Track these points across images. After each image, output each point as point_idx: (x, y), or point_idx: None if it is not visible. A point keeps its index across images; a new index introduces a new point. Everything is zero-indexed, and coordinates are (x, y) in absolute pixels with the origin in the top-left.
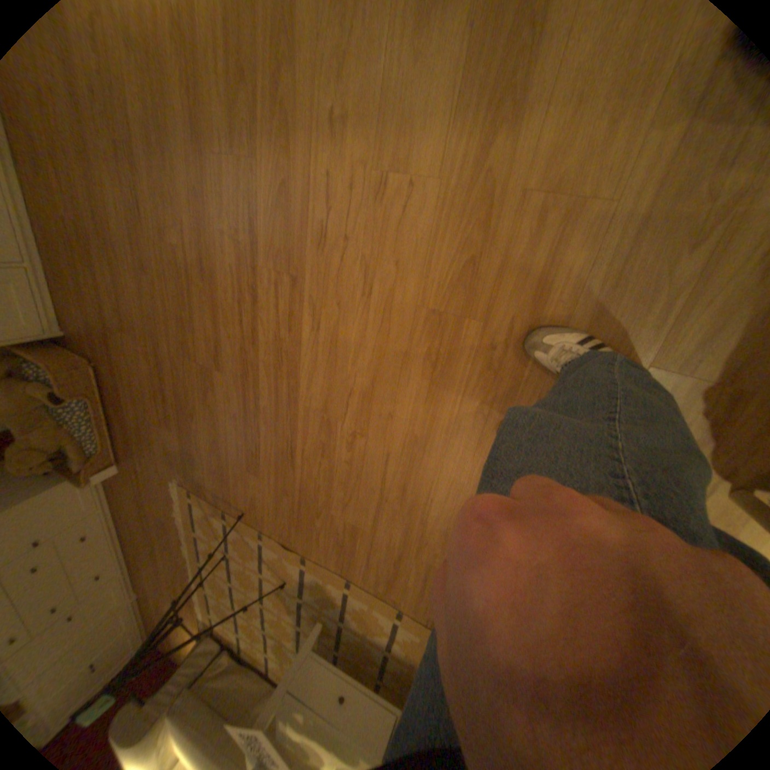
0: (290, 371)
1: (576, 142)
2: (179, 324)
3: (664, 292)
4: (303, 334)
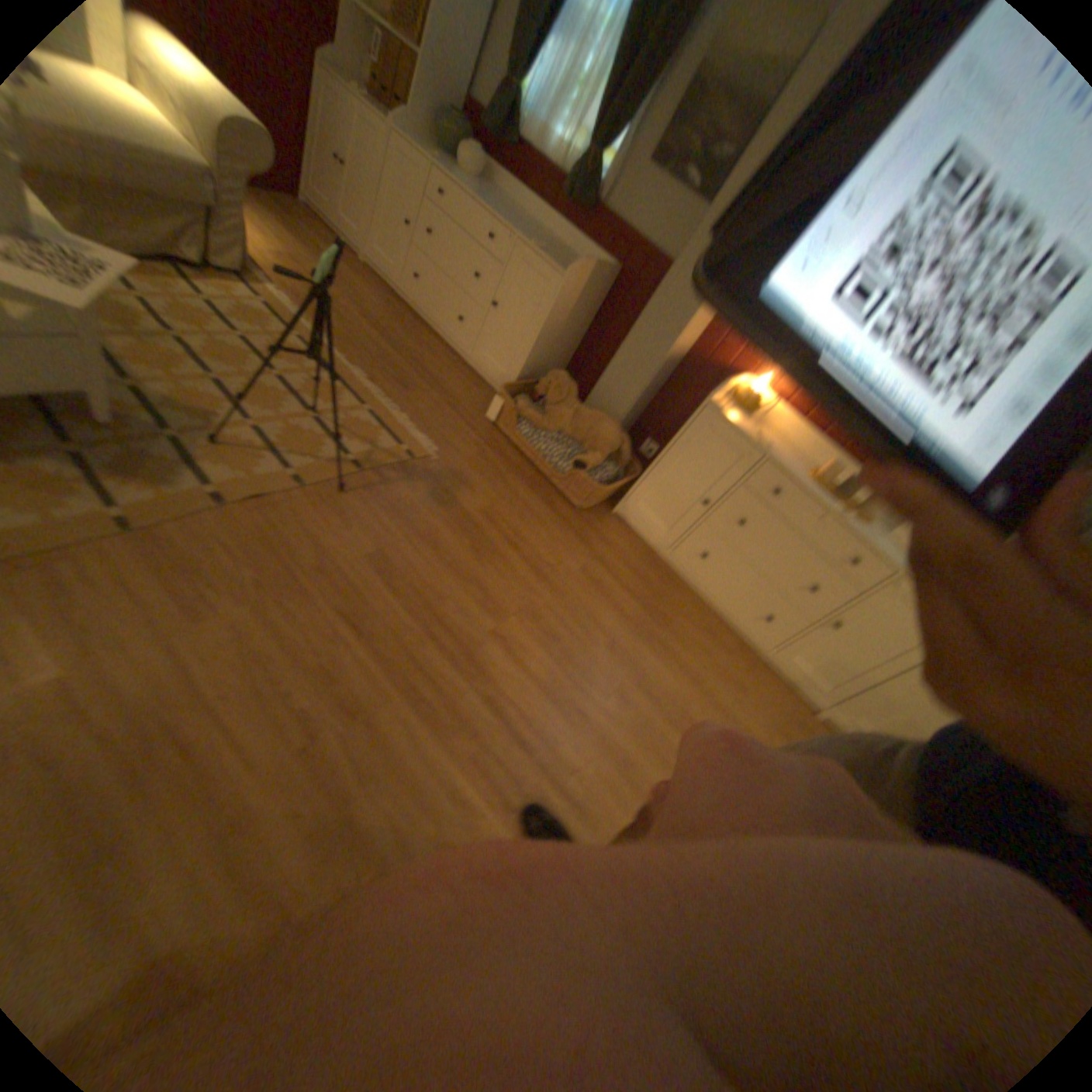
0: (433, 723)
1: None
2: (549, 639)
3: None
4: (455, 777)
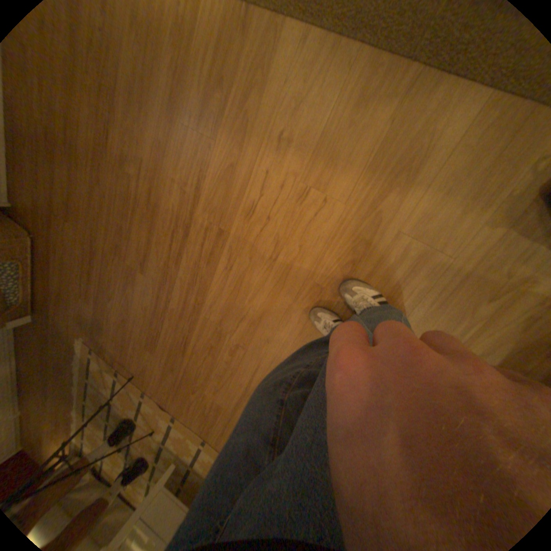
0: (200, 291)
1: (438, 215)
2: (118, 232)
3: (466, 320)
4: (217, 269)
